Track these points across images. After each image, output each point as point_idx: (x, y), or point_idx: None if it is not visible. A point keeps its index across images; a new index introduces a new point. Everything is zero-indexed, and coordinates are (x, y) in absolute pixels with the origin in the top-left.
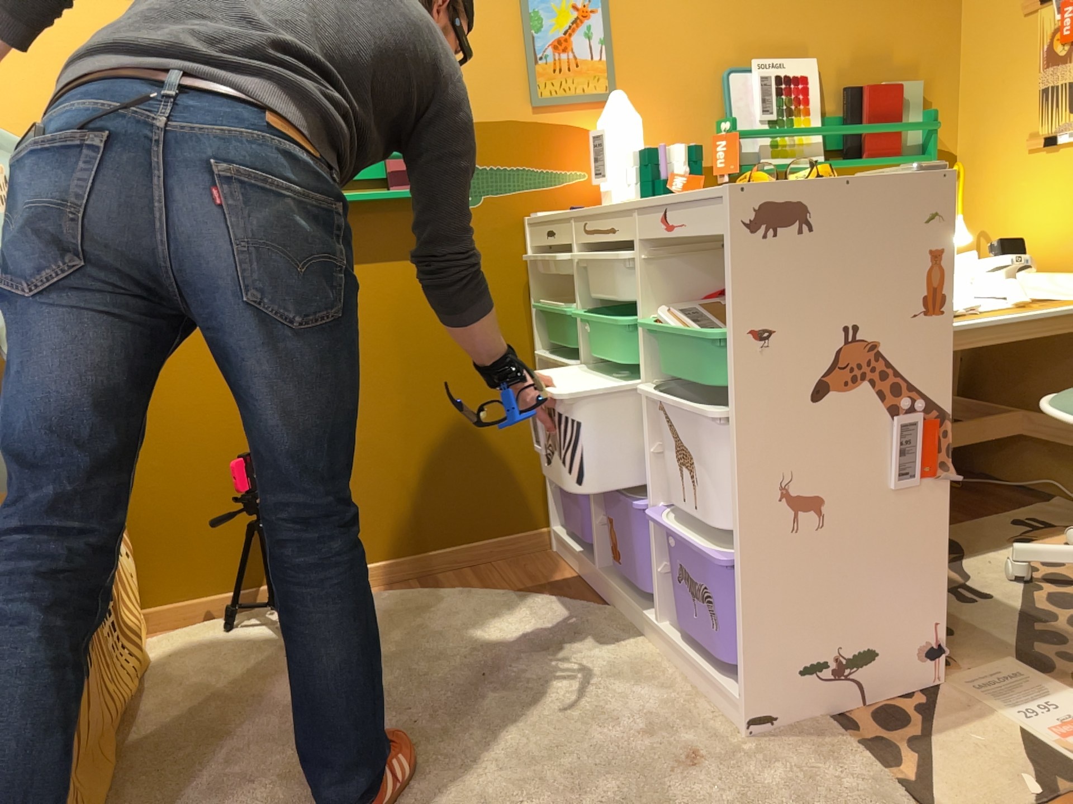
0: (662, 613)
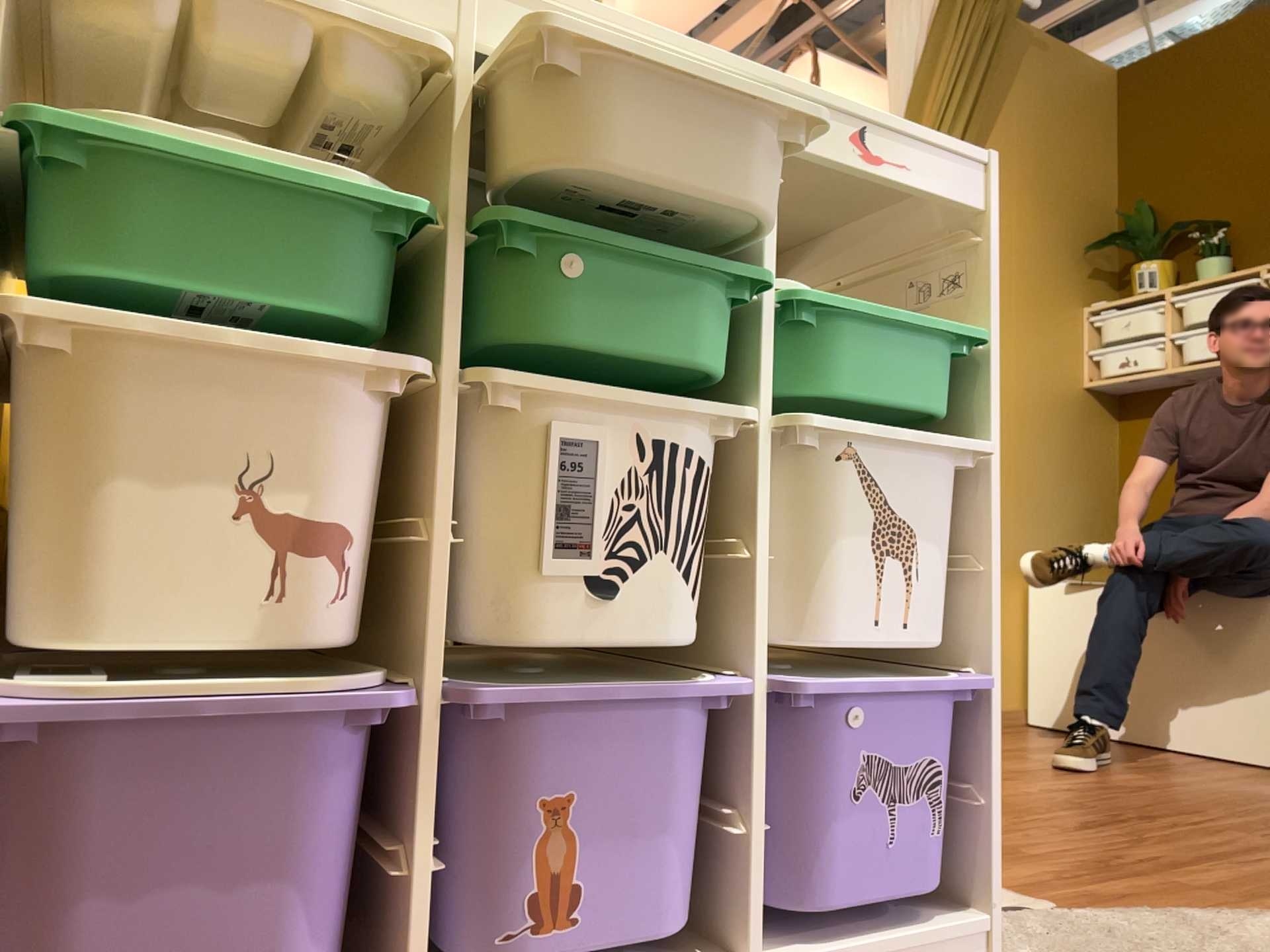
0: (755, 921)
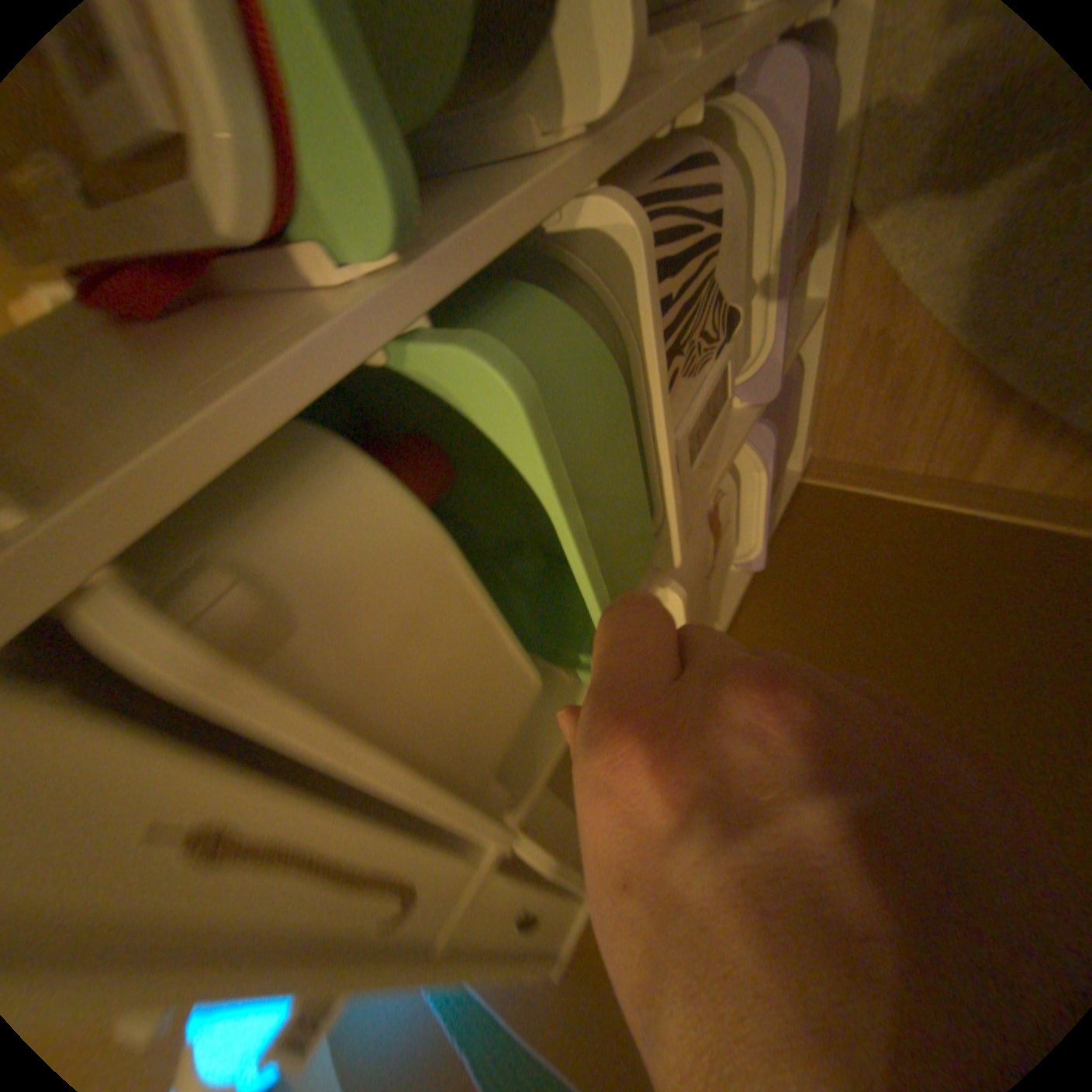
0: None
